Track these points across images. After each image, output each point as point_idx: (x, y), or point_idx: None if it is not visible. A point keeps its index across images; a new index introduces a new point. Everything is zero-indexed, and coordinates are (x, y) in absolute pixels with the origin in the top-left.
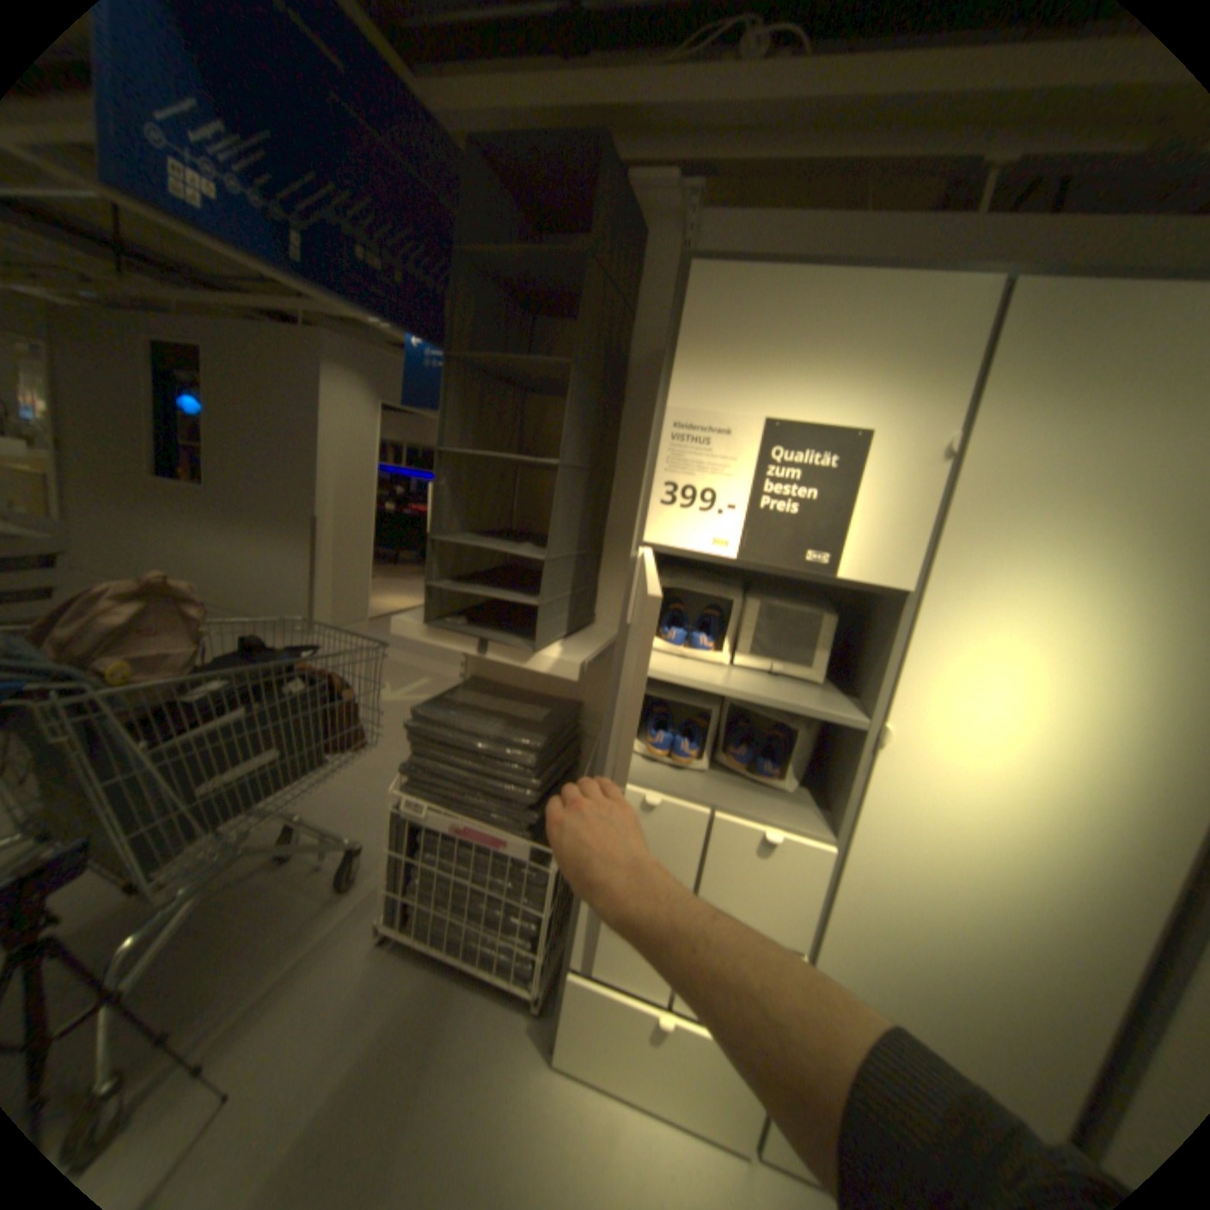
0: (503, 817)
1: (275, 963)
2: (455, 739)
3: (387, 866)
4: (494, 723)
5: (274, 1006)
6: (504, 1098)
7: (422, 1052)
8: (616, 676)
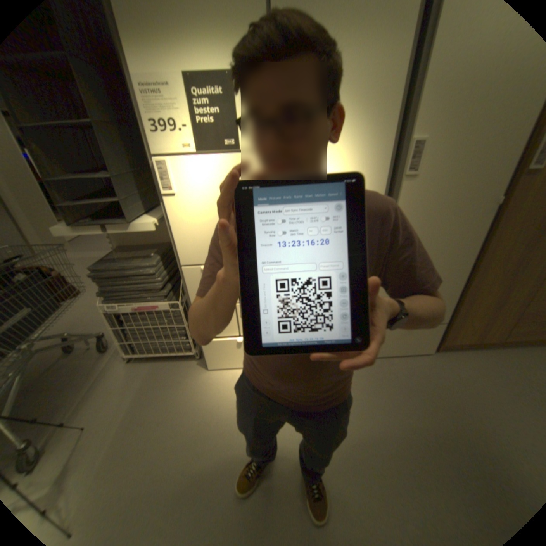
0: (152, 298)
1: (83, 385)
2: (114, 274)
3: (113, 334)
4: (130, 262)
5: (90, 398)
6: (193, 385)
7: (158, 386)
8: (168, 222)
